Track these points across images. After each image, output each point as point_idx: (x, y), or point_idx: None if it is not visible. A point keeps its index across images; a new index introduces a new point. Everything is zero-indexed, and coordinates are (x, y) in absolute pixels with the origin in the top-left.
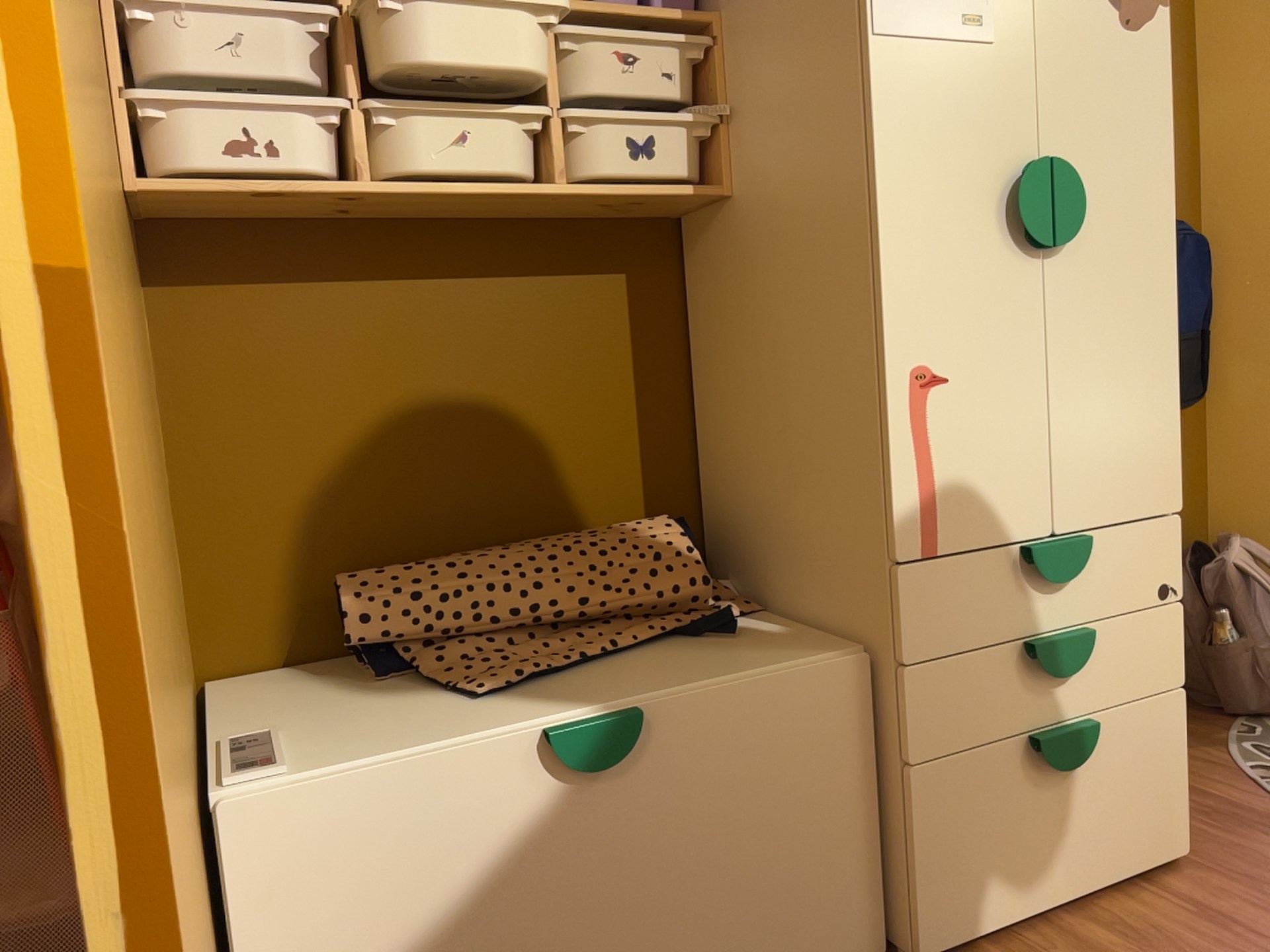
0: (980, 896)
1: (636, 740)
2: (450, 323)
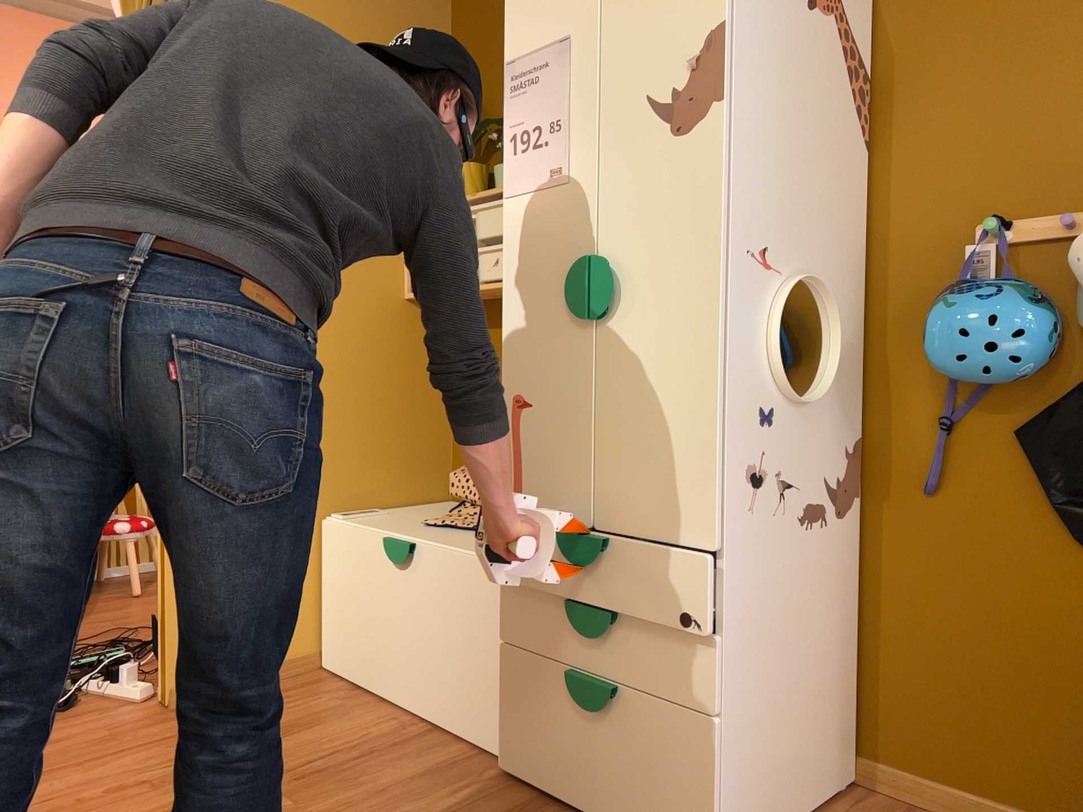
0: (531, 758)
1: (404, 554)
2: None
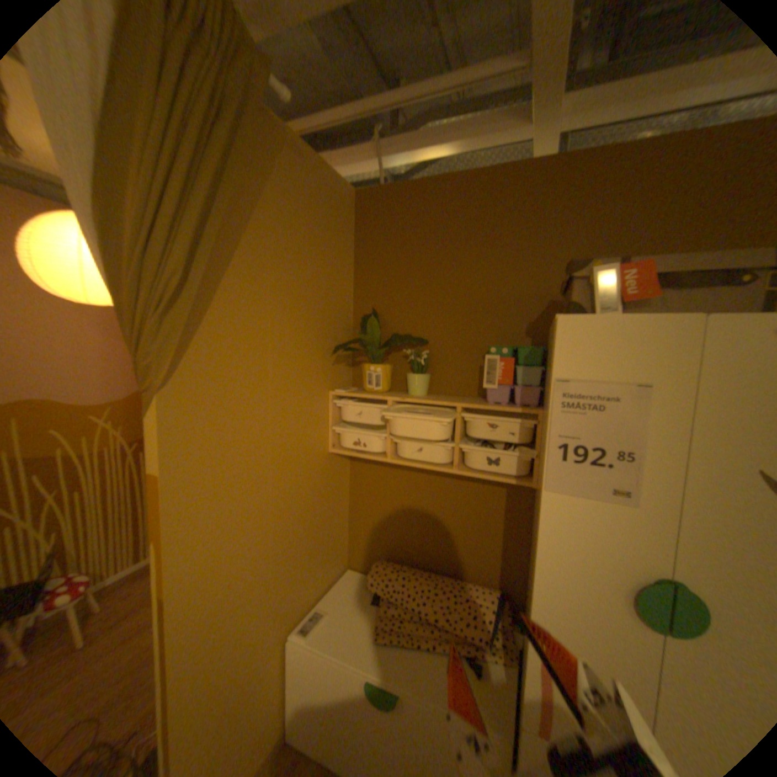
0: None
1: (392, 708)
2: (432, 490)
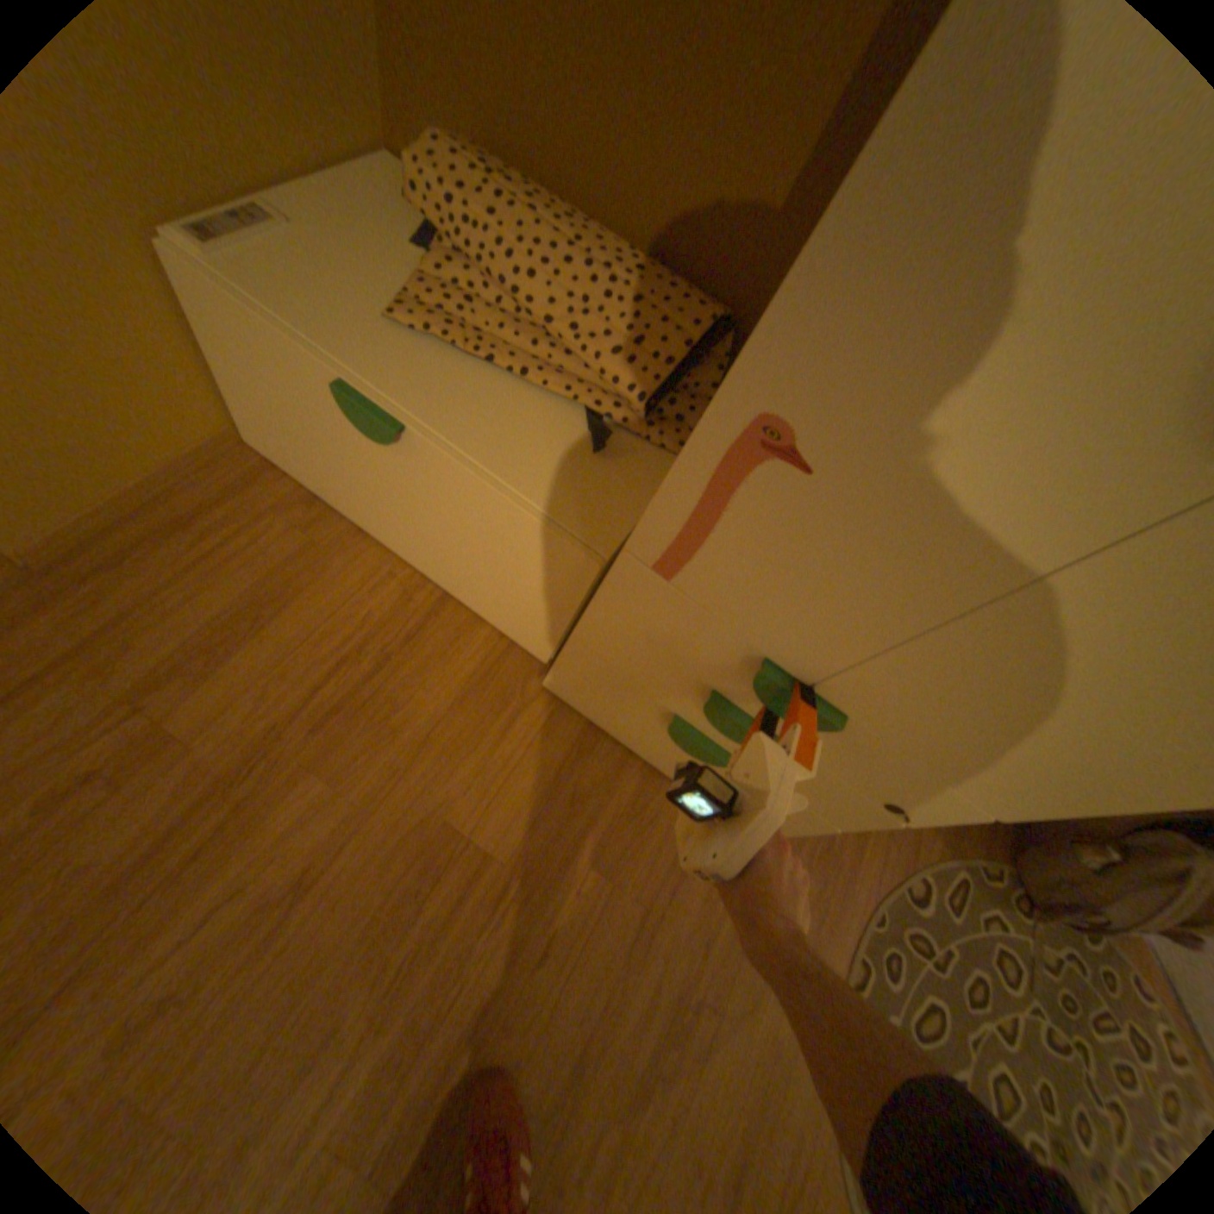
0: (590, 708)
1: (390, 441)
2: None
